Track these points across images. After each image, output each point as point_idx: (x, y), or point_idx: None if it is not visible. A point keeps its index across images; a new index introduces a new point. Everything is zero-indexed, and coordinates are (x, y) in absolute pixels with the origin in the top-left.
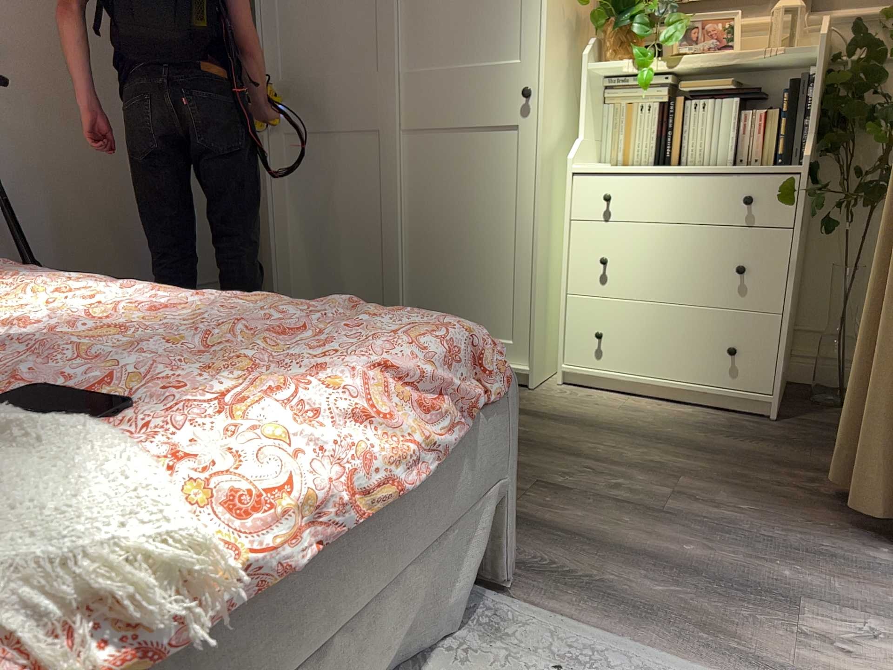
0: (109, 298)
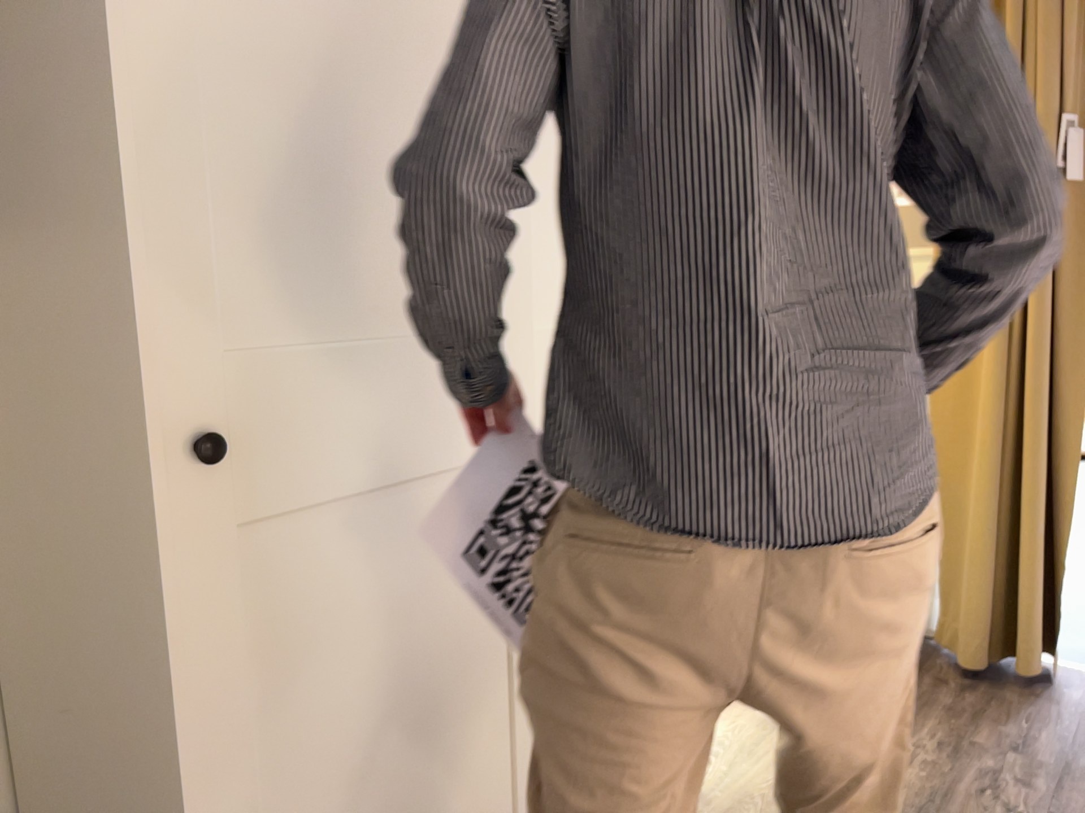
0: None
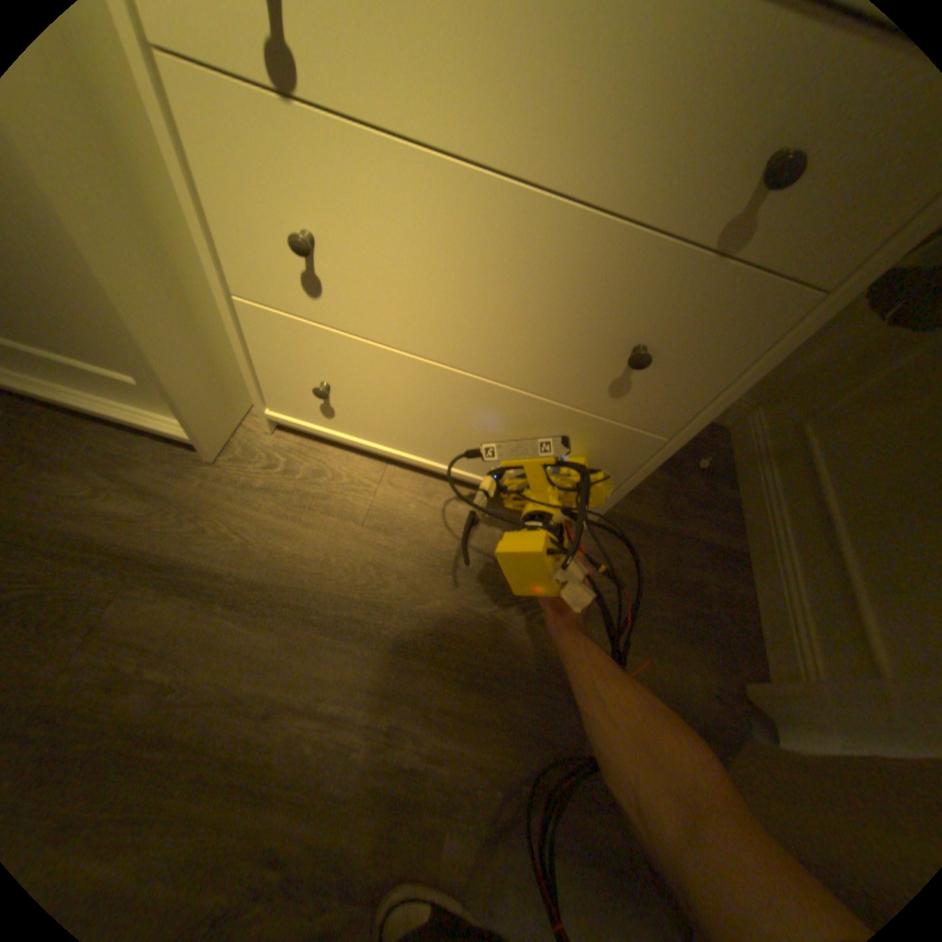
0: None
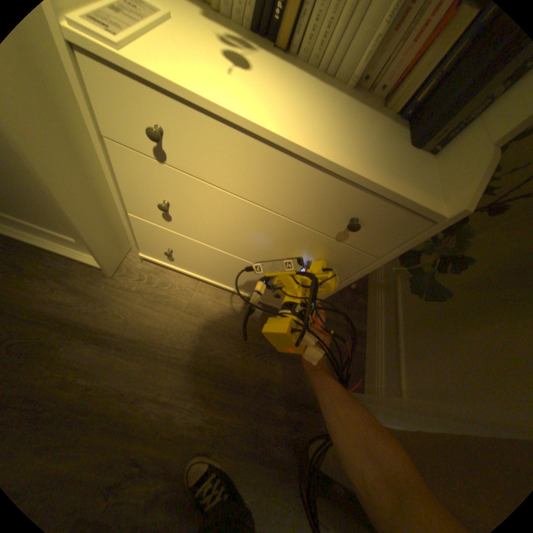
0: None
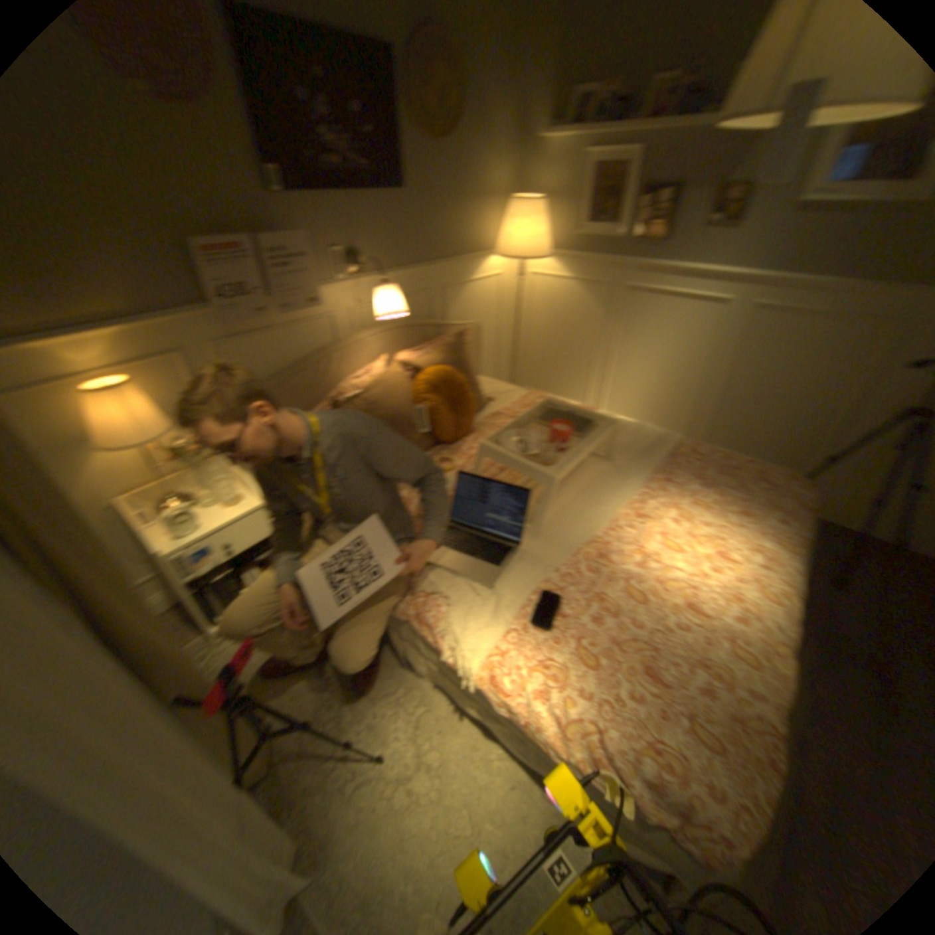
0: (730, 579)
